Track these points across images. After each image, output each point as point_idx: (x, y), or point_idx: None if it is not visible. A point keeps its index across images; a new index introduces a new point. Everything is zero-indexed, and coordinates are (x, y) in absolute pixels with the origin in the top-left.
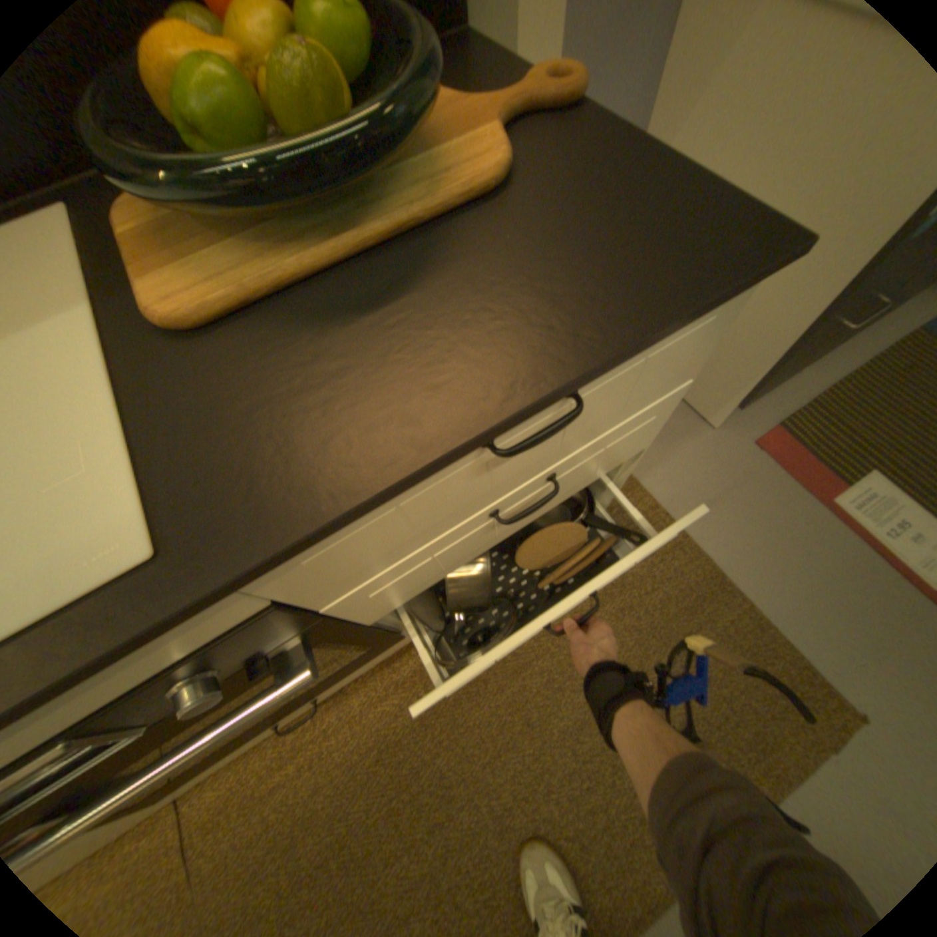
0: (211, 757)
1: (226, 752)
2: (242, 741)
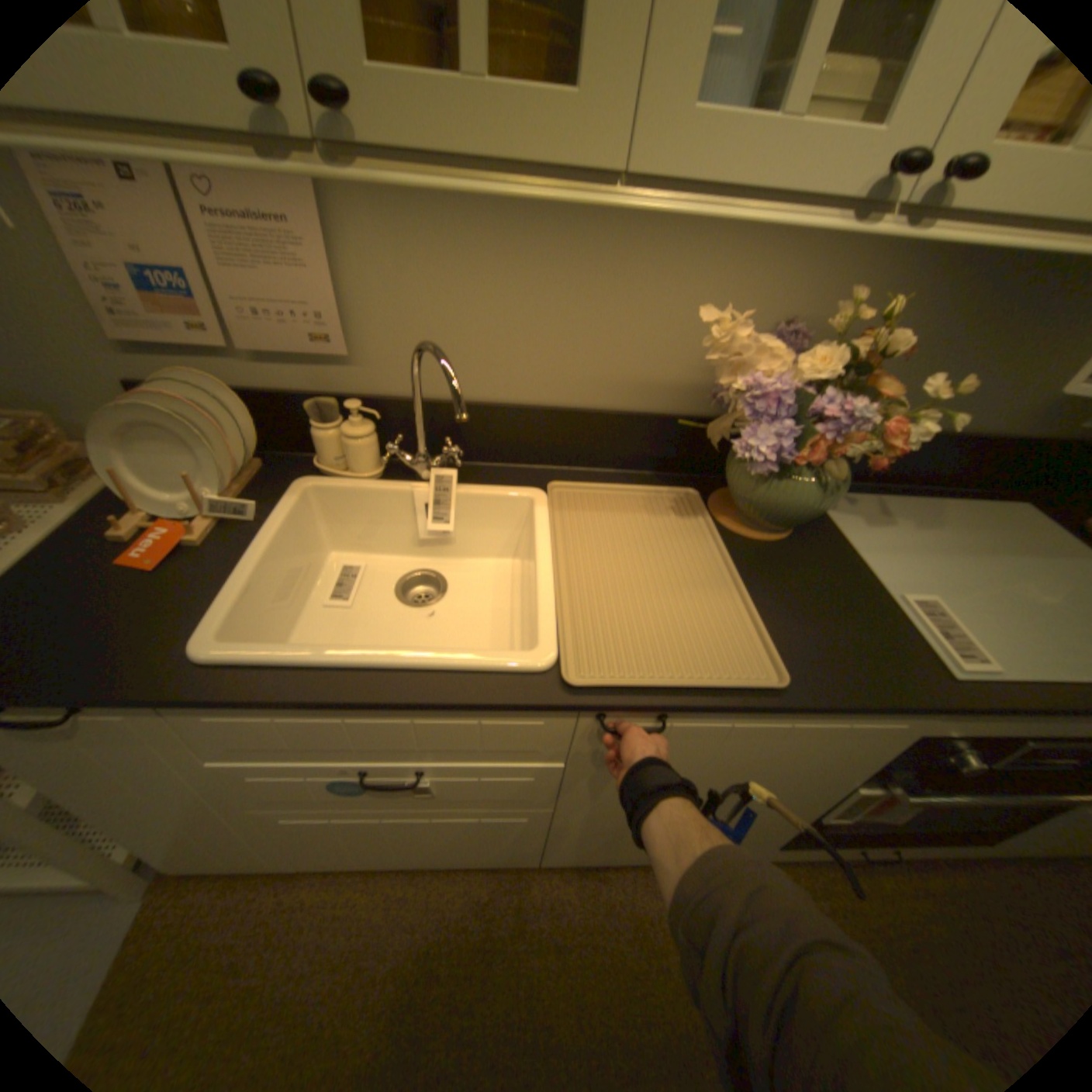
0: (859, 841)
1: (849, 847)
2: (862, 846)
